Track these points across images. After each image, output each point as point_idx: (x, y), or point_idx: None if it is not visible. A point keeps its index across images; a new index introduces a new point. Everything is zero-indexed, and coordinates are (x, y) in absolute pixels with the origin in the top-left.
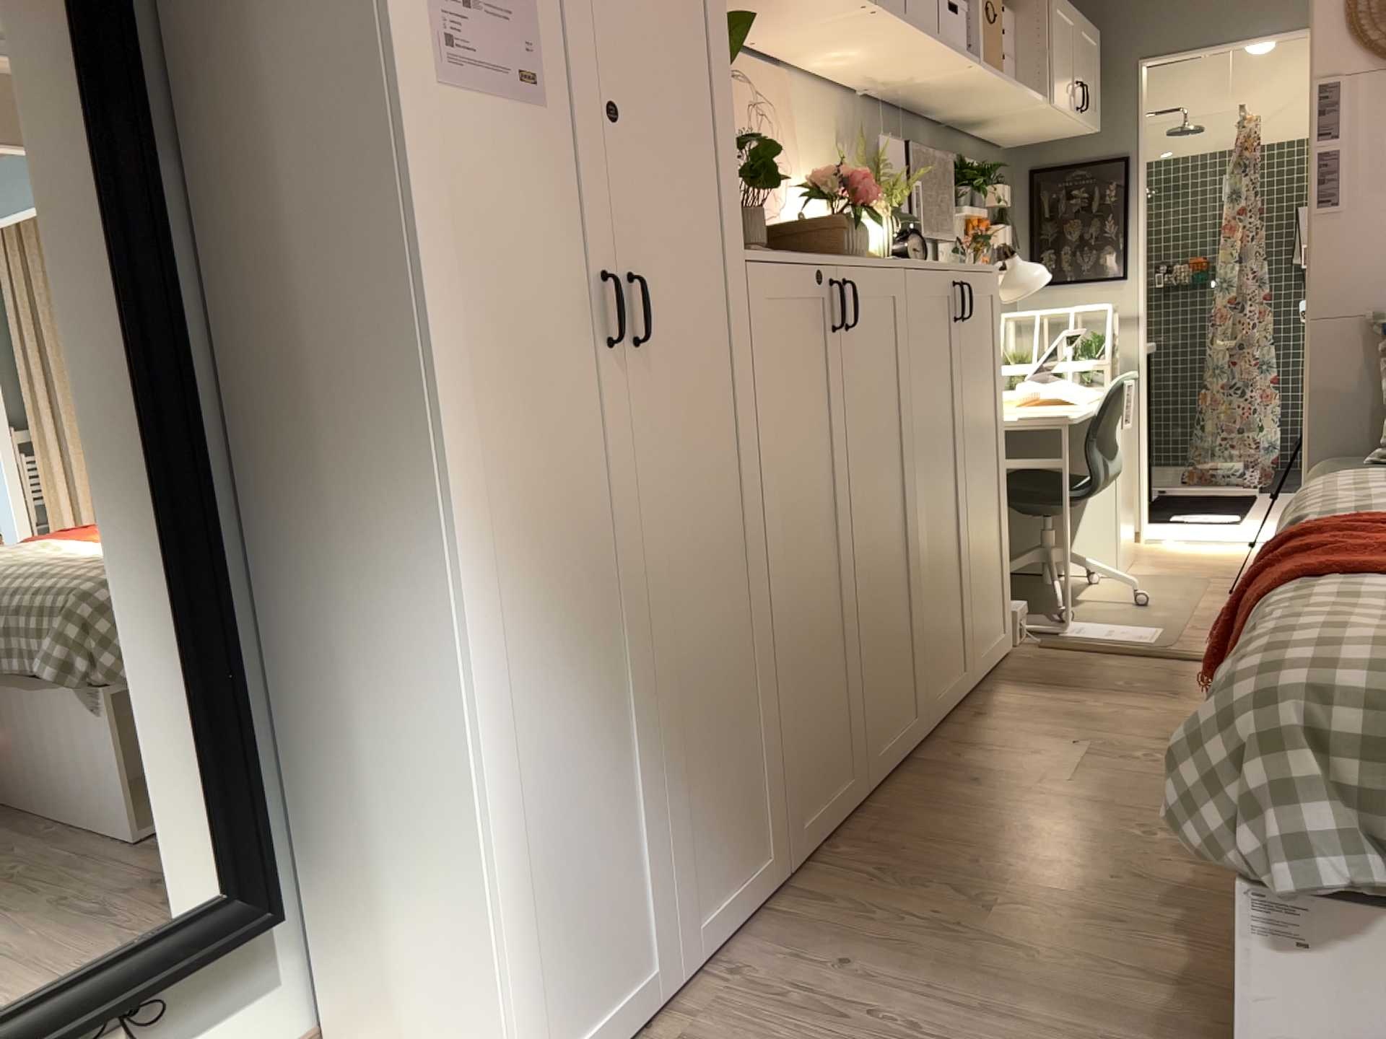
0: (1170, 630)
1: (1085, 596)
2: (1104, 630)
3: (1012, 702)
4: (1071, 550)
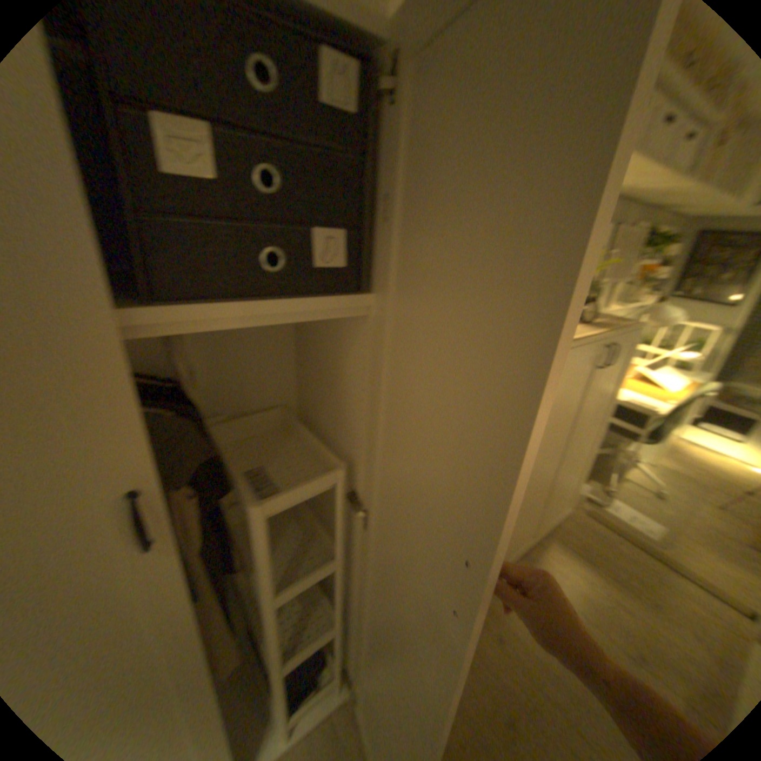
0: (671, 532)
1: (629, 477)
2: (631, 515)
3: (554, 563)
4: (630, 456)
